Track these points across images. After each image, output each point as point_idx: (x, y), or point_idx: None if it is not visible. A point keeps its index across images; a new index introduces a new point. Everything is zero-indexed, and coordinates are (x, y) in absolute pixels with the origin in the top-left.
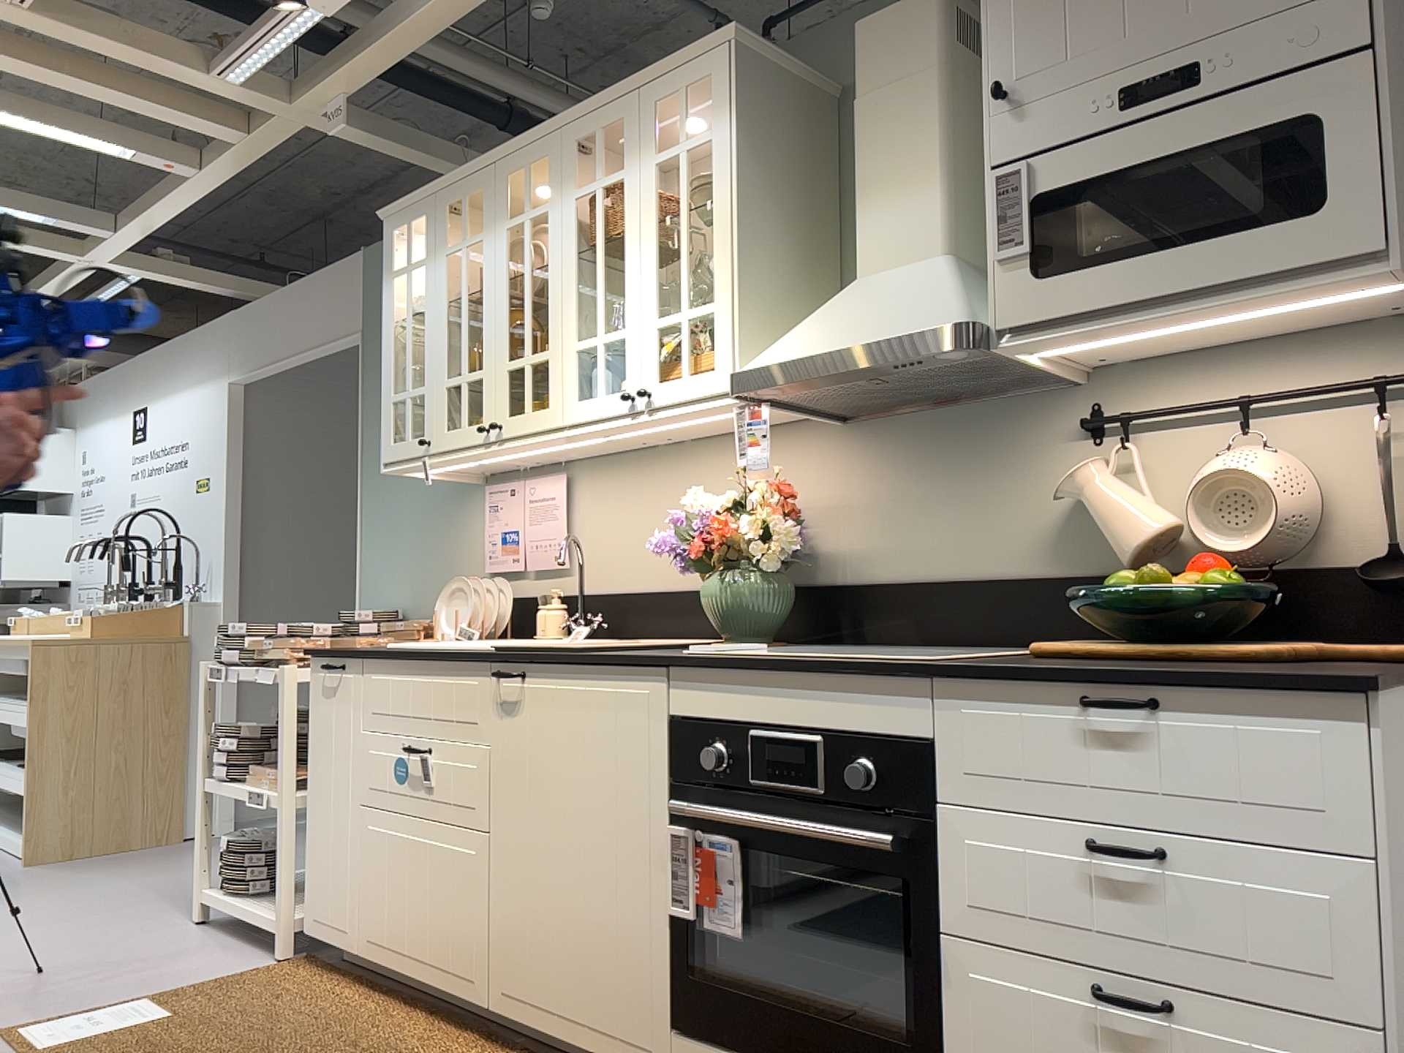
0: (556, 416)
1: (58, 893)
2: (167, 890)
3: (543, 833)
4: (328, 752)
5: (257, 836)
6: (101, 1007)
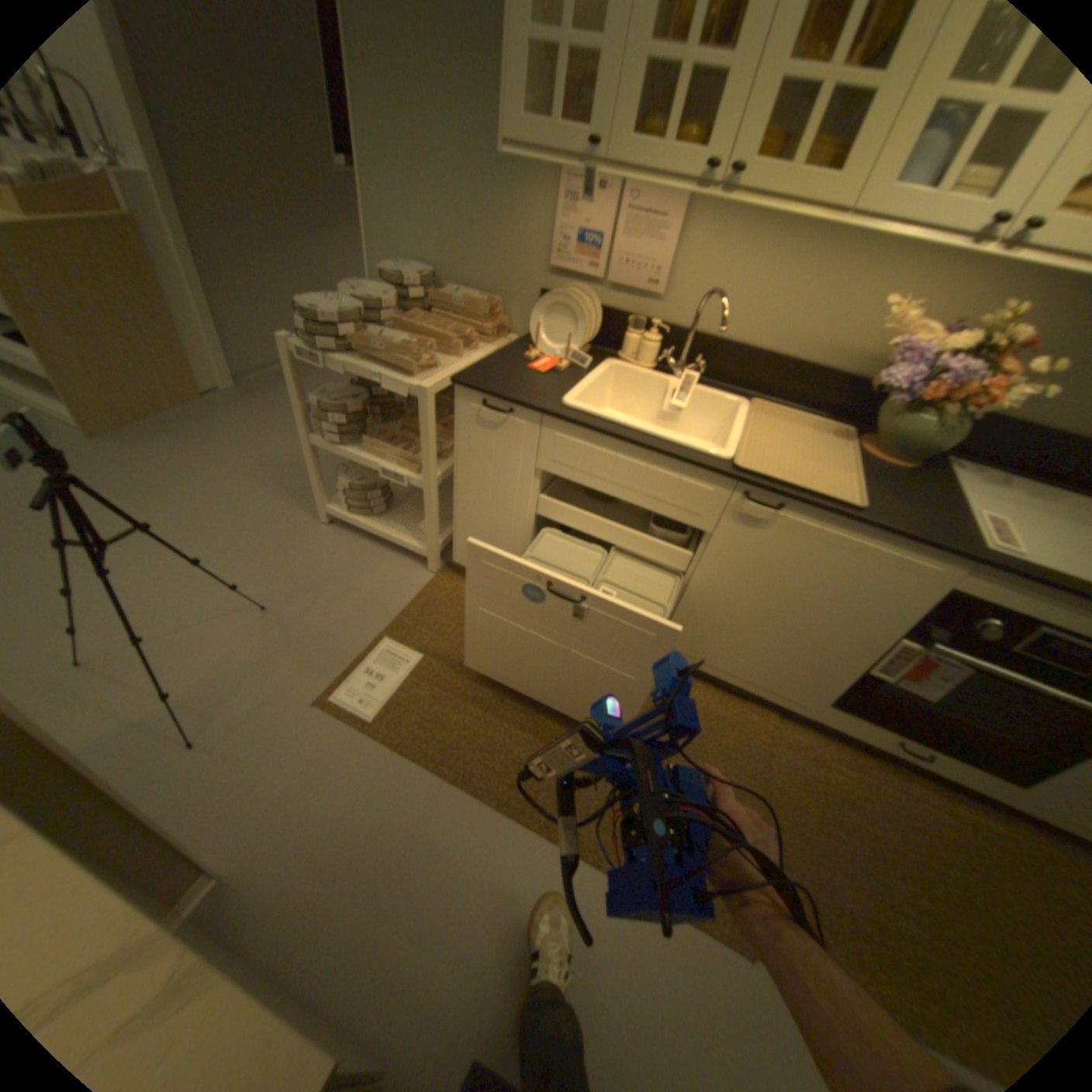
0: (850, 194)
1: (164, 489)
2: (258, 481)
3: (759, 602)
4: (487, 471)
5: (362, 476)
6: (361, 654)
